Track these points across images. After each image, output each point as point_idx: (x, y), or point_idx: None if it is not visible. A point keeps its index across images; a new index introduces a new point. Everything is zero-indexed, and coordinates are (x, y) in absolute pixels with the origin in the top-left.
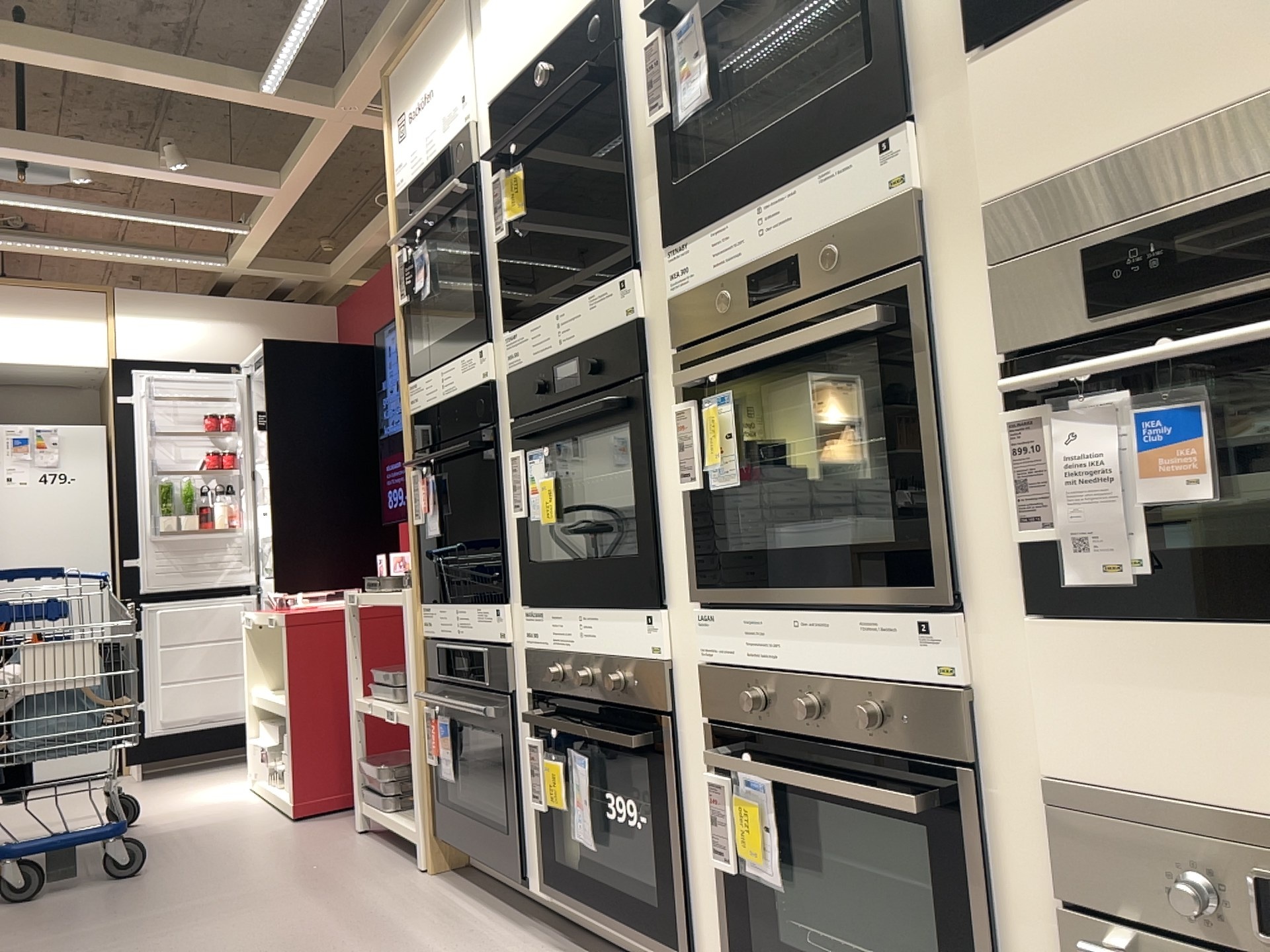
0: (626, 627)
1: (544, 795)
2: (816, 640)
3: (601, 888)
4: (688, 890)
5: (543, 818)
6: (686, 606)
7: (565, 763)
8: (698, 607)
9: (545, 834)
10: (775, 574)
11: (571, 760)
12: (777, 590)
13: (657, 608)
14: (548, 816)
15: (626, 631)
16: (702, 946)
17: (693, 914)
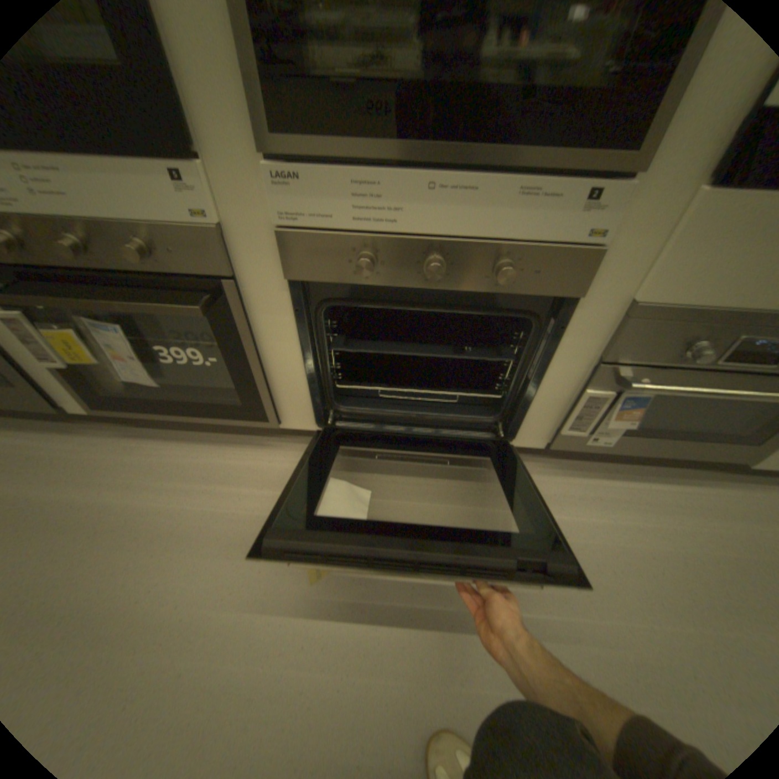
0: (128, 181)
1: (55, 355)
2: (452, 203)
3: (166, 402)
4: (266, 389)
5: (62, 370)
6: (235, 154)
7: (70, 326)
8: (263, 157)
9: (71, 380)
10: (409, 119)
11: (82, 324)
12: (412, 141)
13: (186, 155)
14: (70, 368)
15: (131, 187)
16: (282, 413)
17: (270, 399)
